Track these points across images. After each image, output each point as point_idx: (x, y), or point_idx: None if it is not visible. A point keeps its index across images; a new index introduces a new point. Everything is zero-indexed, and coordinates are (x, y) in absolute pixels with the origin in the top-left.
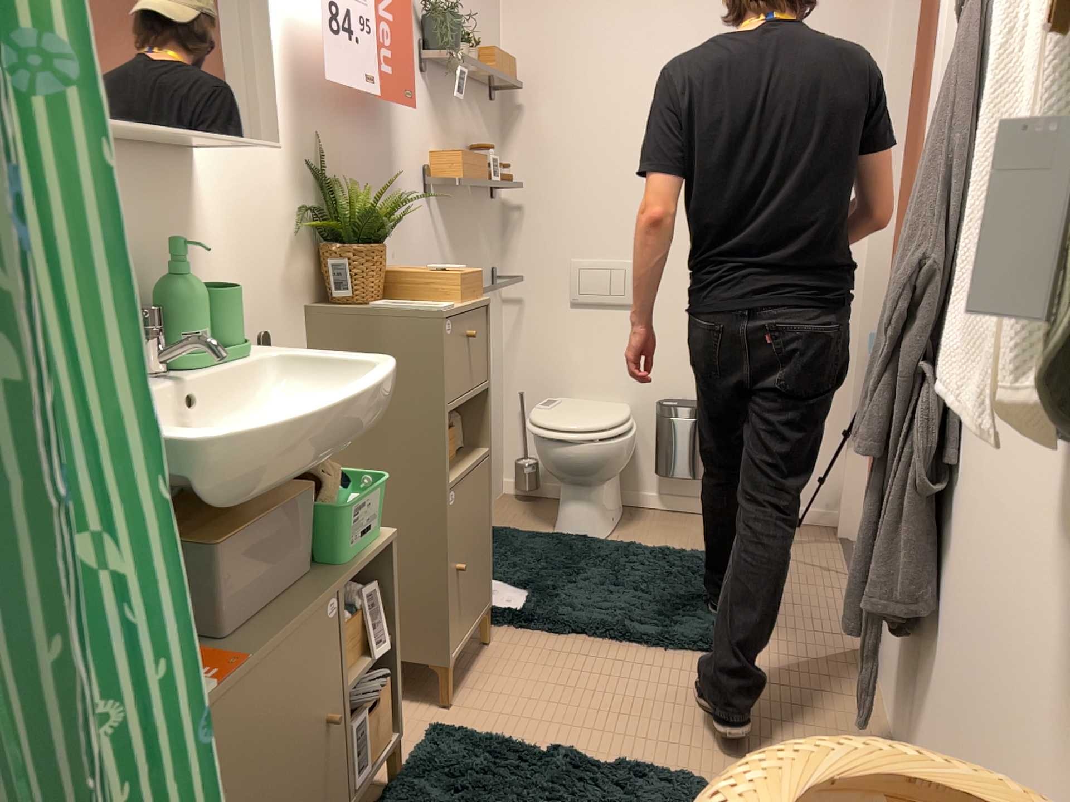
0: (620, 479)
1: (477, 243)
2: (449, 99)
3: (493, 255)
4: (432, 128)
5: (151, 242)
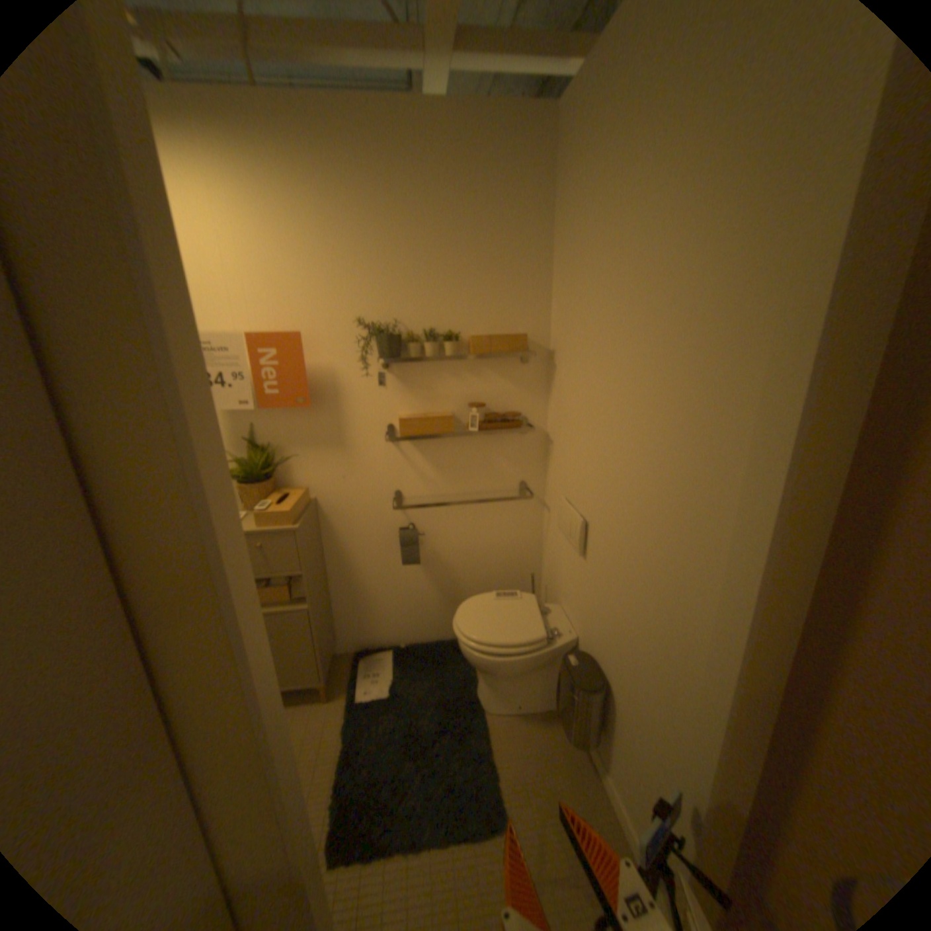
0: (551, 683)
1: (484, 464)
2: (430, 373)
3: (518, 471)
4: (399, 396)
5: None
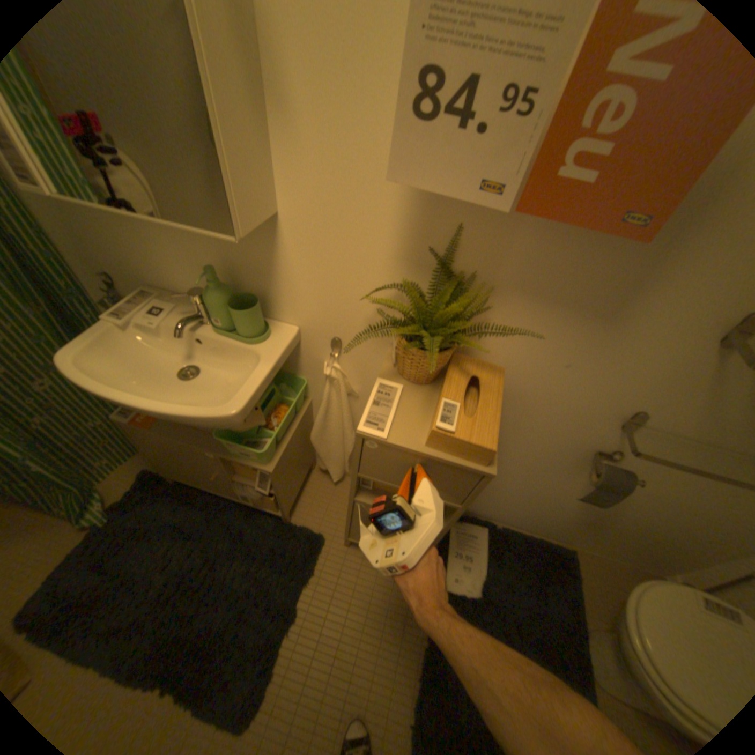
0: None
1: None
2: None
3: None
4: None
5: (233, 255)
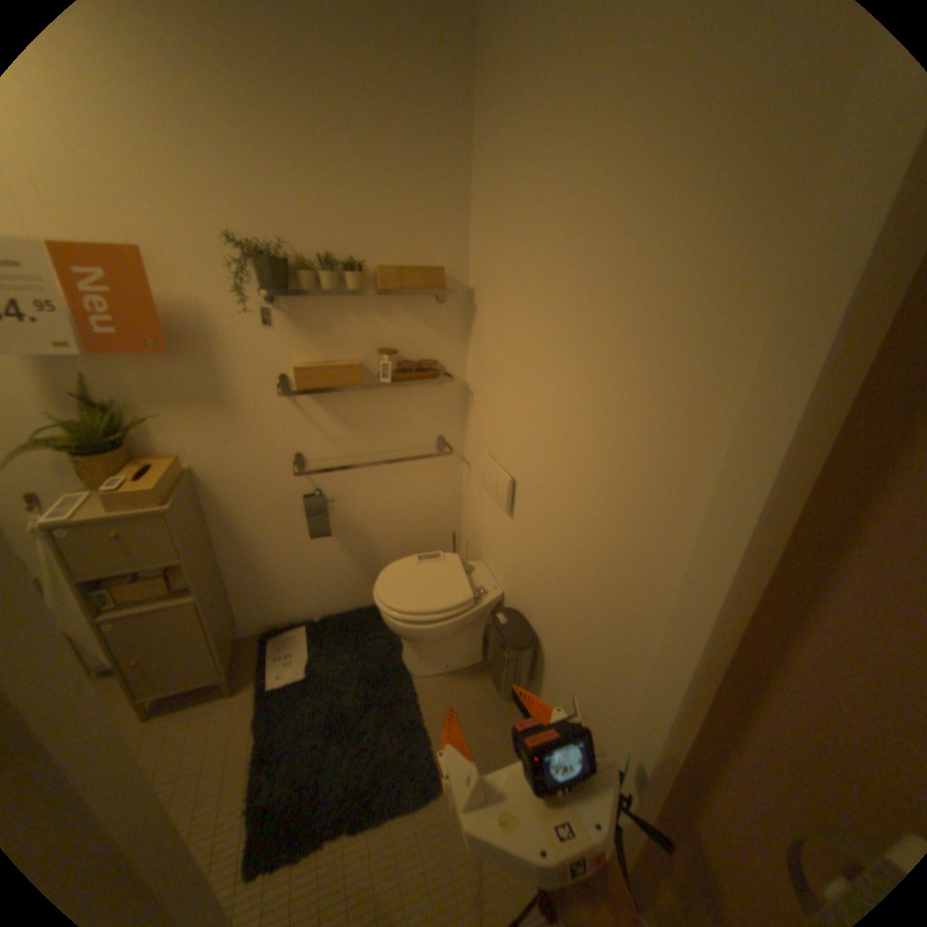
0: (477, 638)
1: (398, 419)
2: (329, 310)
3: (436, 425)
4: (290, 339)
5: None
